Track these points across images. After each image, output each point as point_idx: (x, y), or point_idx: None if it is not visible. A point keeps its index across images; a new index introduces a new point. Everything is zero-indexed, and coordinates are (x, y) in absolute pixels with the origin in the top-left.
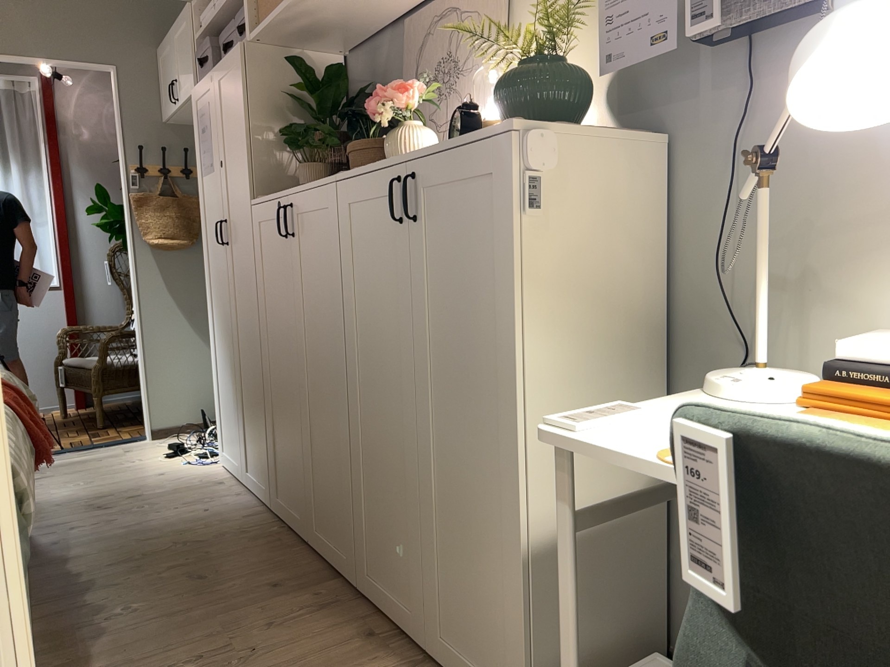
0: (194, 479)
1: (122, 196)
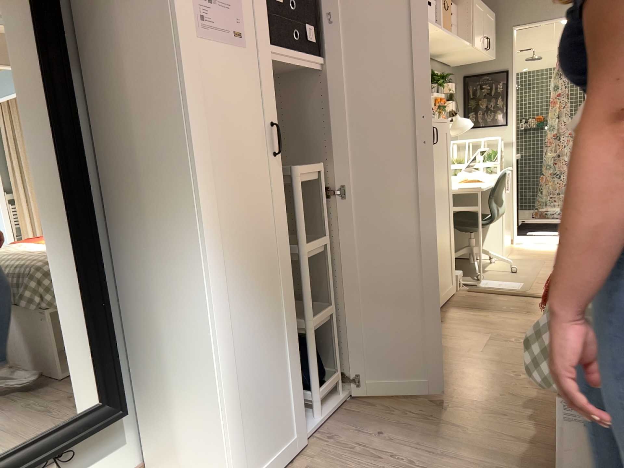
0: None
1: None
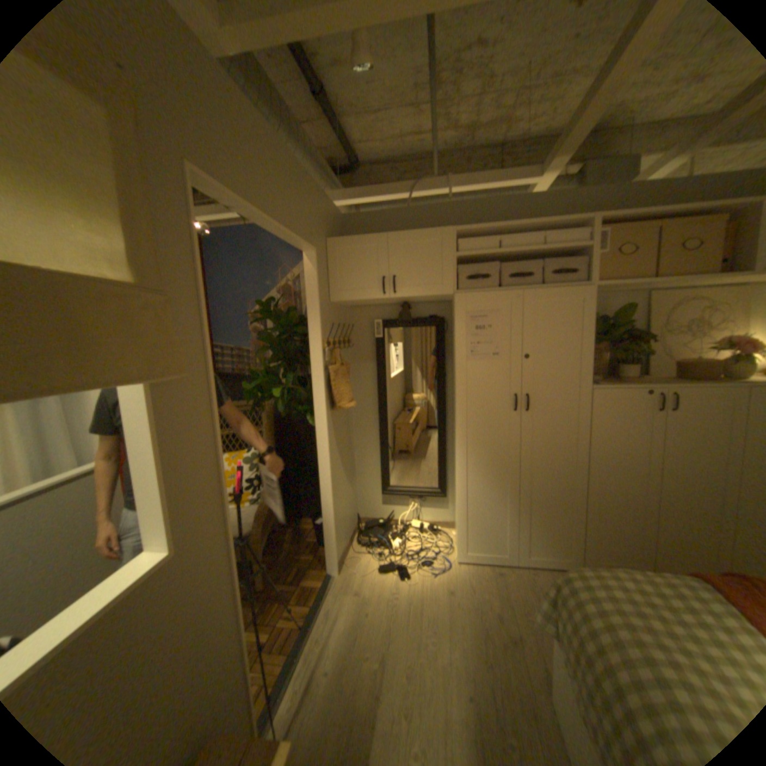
0: (480, 583)
1: (313, 369)
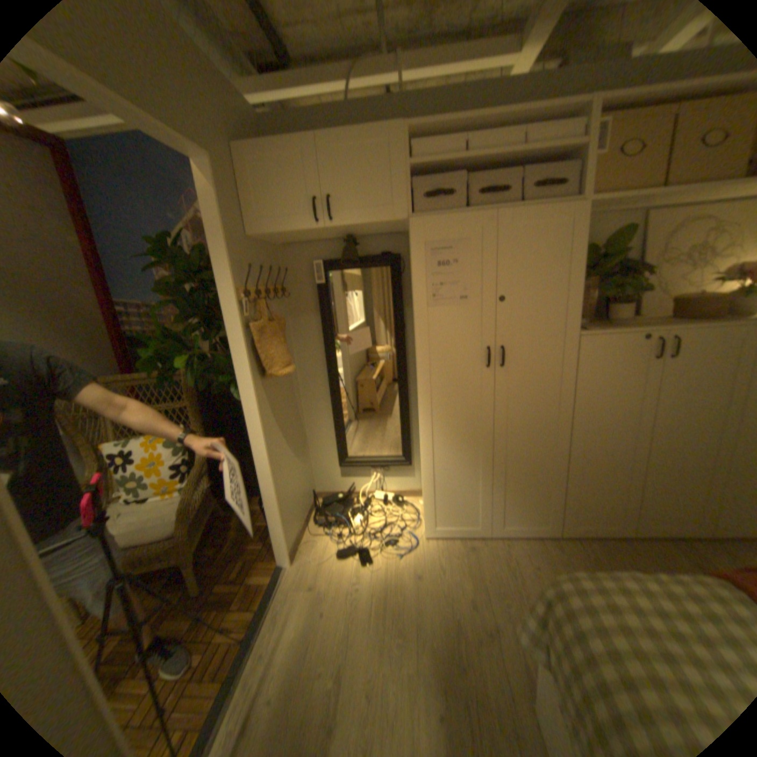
0: (451, 561)
1: (228, 328)
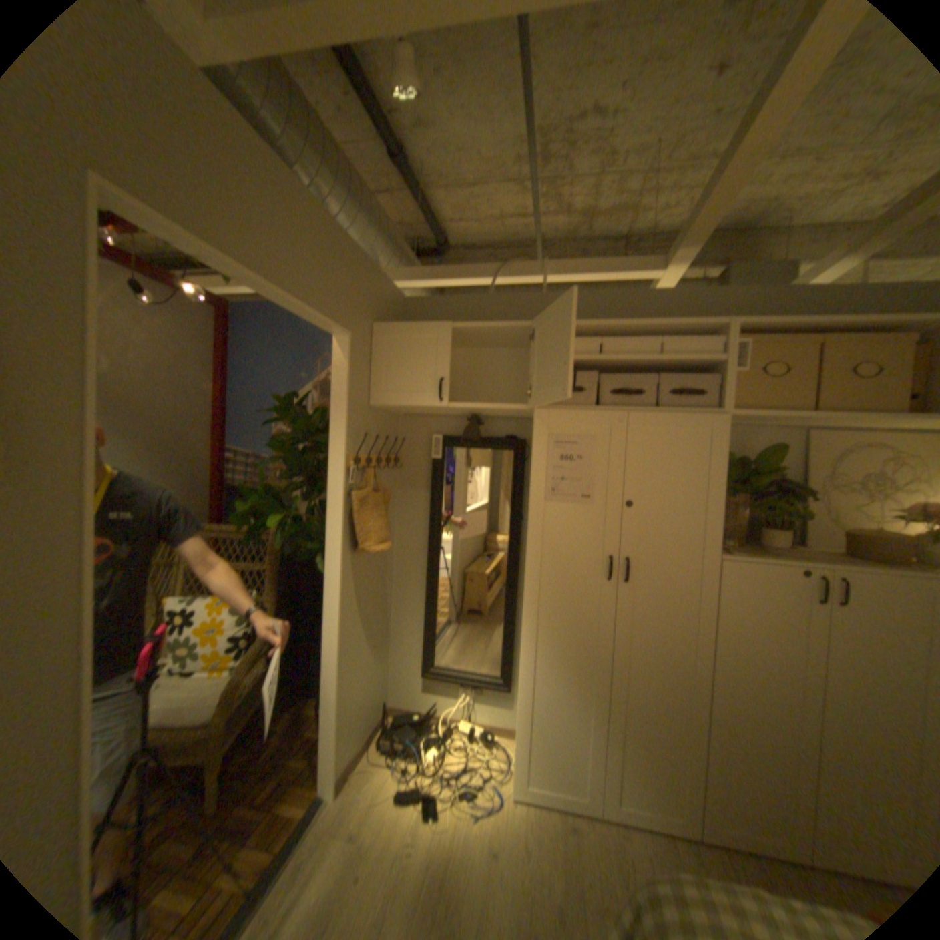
0: (541, 843)
1: (329, 494)
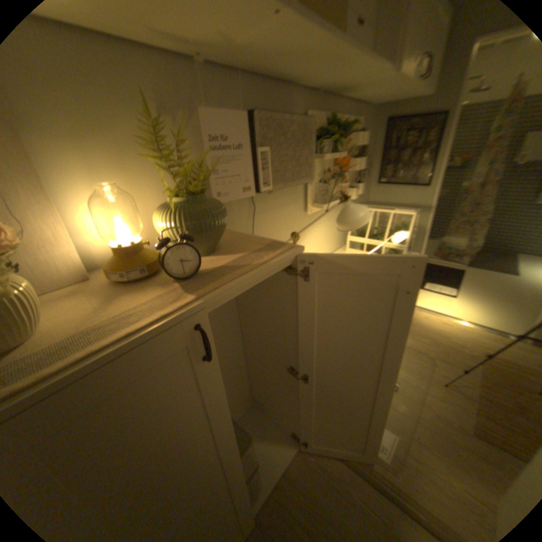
0: None
1: None
